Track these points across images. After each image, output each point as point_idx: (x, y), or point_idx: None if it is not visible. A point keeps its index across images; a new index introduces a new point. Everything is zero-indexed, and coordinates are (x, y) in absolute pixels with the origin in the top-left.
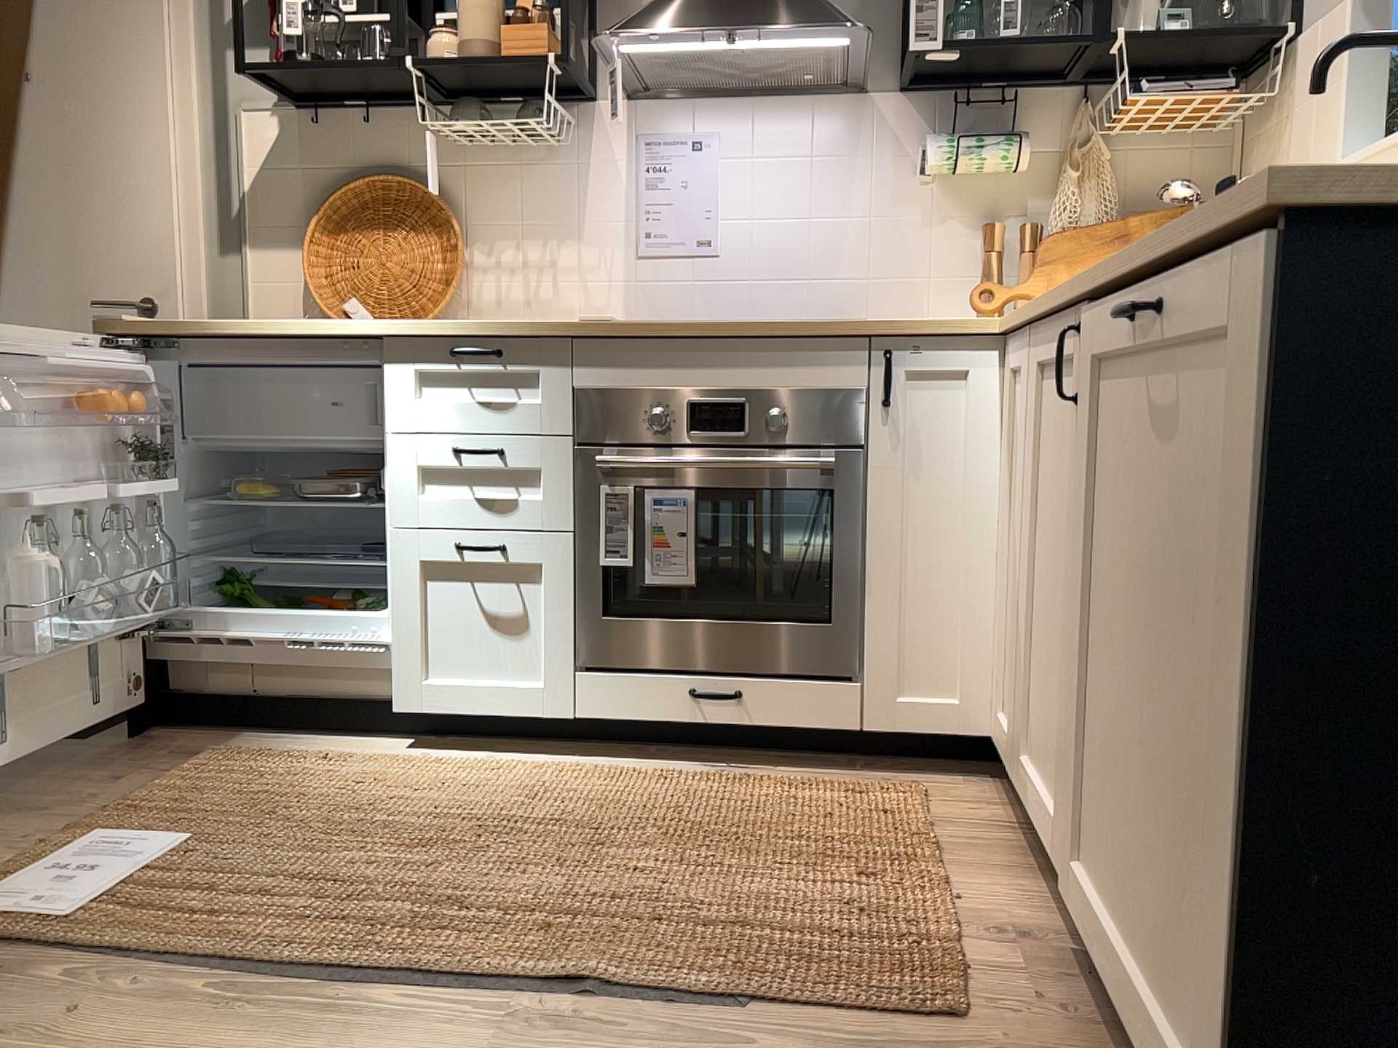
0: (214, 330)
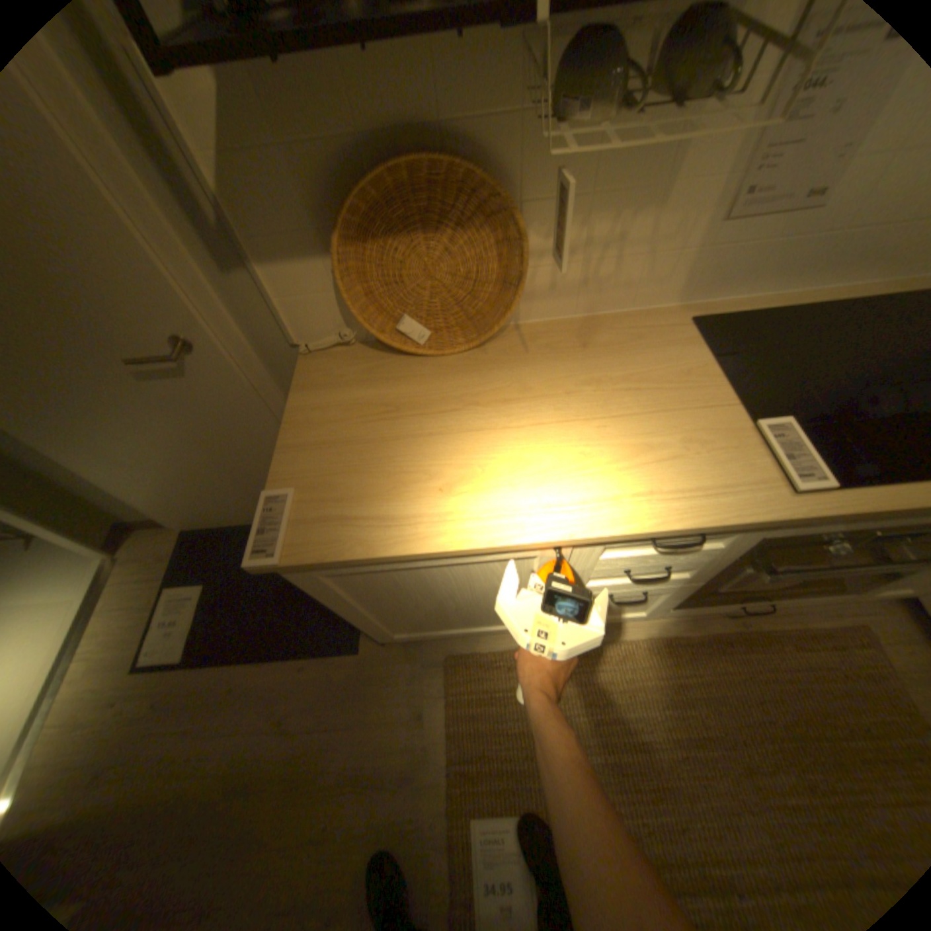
0: (390, 558)
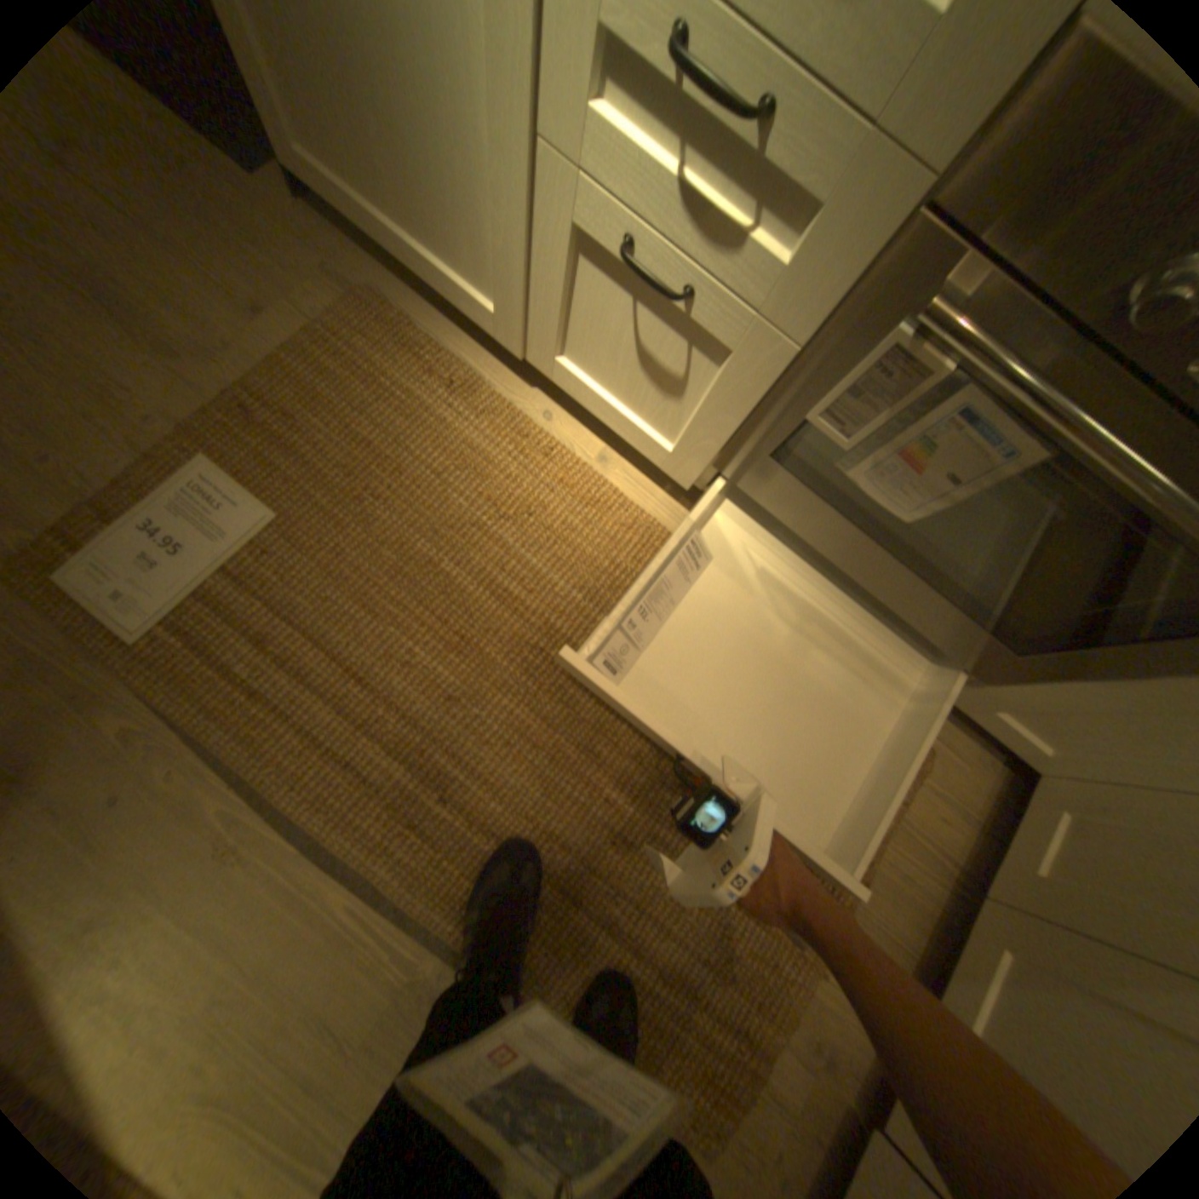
0: None
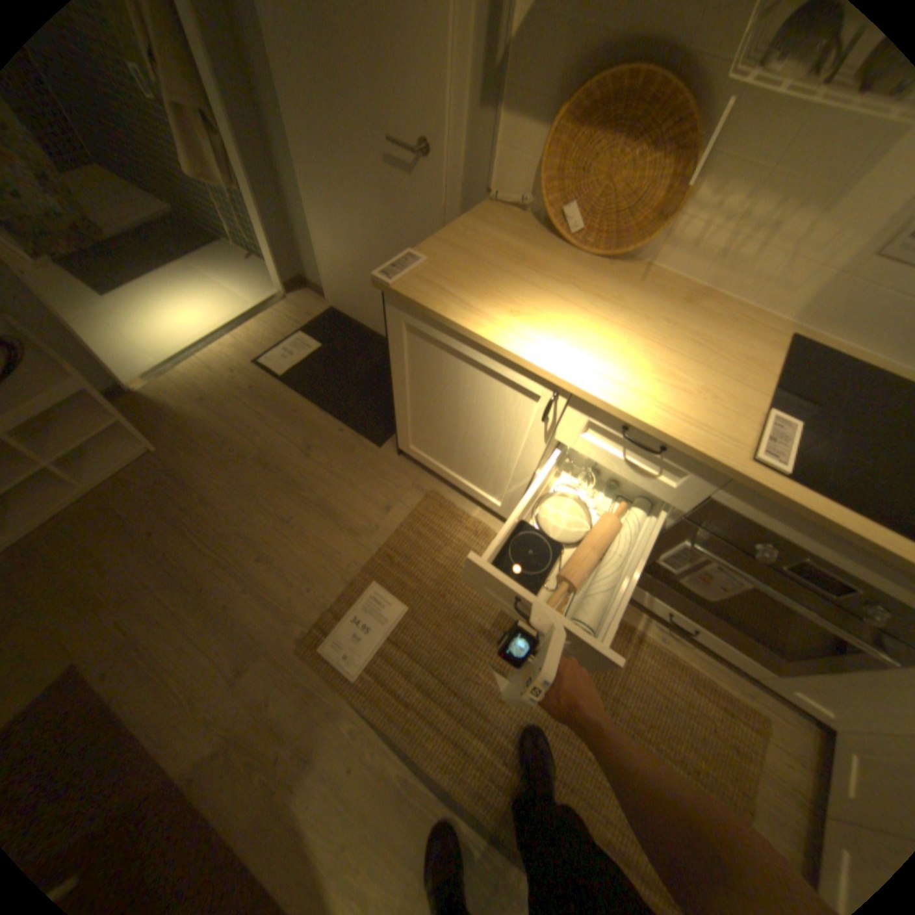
0: (451, 325)
